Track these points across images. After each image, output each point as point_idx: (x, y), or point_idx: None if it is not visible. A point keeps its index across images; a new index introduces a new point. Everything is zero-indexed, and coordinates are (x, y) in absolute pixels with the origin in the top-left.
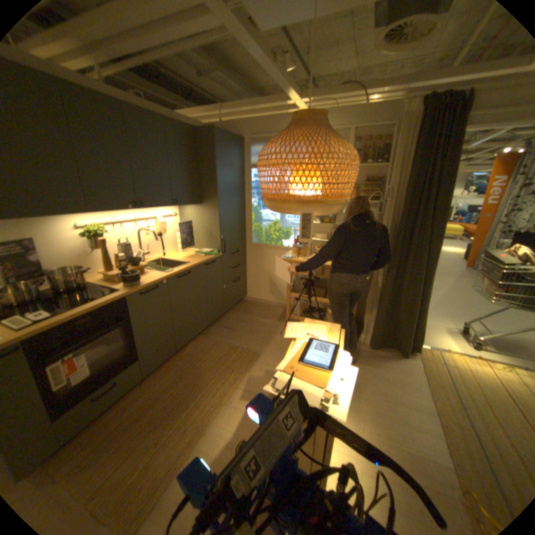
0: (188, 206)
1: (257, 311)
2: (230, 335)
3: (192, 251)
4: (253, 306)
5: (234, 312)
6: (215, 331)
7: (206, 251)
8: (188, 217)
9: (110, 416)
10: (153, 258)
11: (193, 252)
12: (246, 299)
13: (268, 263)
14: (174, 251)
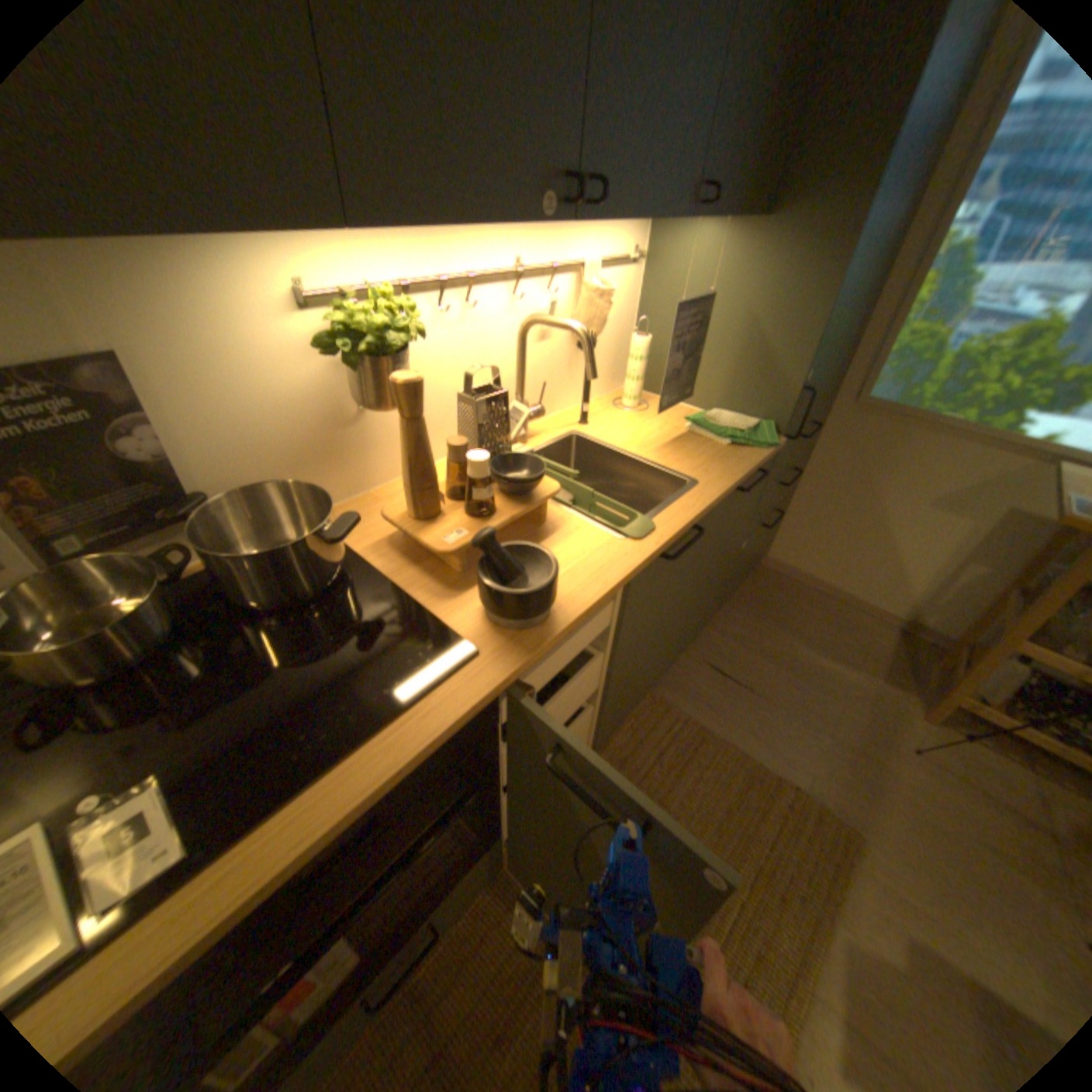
0: (704, 221)
1: (807, 622)
2: (741, 710)
3: (669, 412)
4: (789, 594)
5: (735, 607)
6: (690, 680)
7: (729, 422)
8: (686, 273)
9: (417, 984)
10: (550, 431)
11: (676, 416)
12: (764, 564)
13: (906, 481)
14: (606, 399)
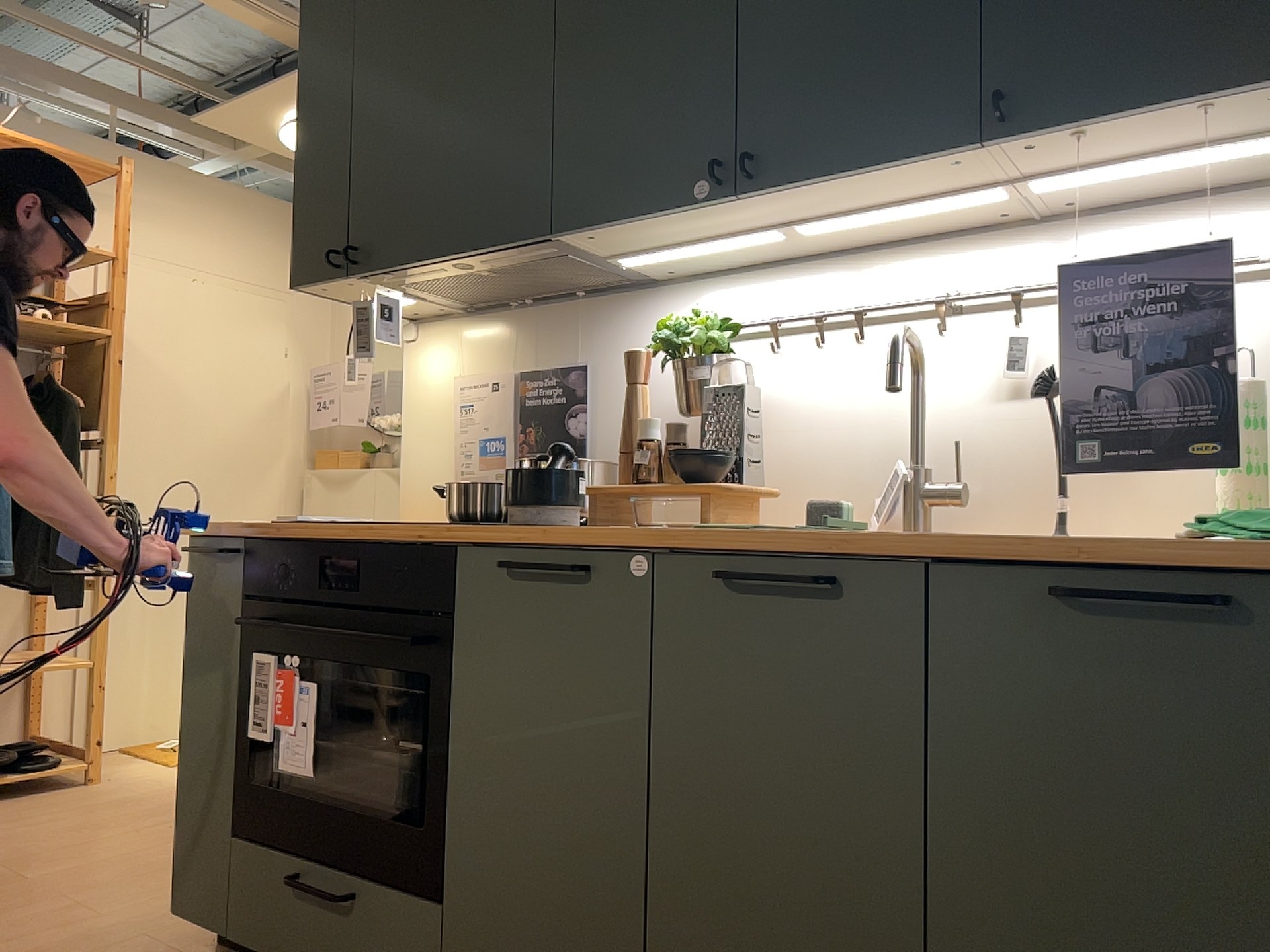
0: None
1: None
2: None
3: None
4: None
5: None
6: None
7: None
8: None
9: None
10: None
11: None
12: None
13: None
14: None
